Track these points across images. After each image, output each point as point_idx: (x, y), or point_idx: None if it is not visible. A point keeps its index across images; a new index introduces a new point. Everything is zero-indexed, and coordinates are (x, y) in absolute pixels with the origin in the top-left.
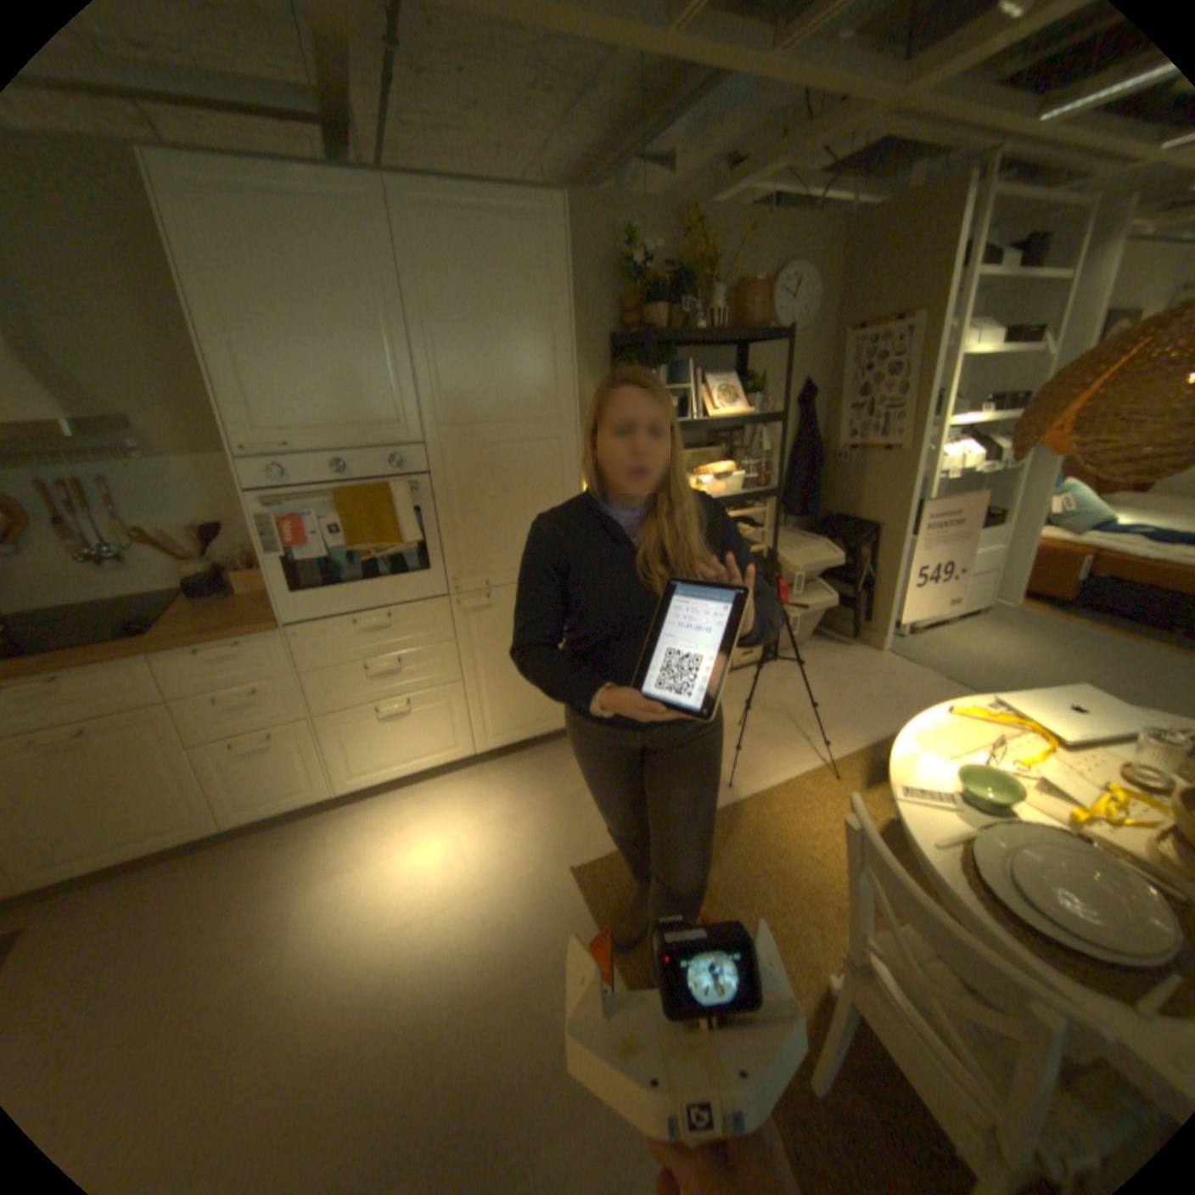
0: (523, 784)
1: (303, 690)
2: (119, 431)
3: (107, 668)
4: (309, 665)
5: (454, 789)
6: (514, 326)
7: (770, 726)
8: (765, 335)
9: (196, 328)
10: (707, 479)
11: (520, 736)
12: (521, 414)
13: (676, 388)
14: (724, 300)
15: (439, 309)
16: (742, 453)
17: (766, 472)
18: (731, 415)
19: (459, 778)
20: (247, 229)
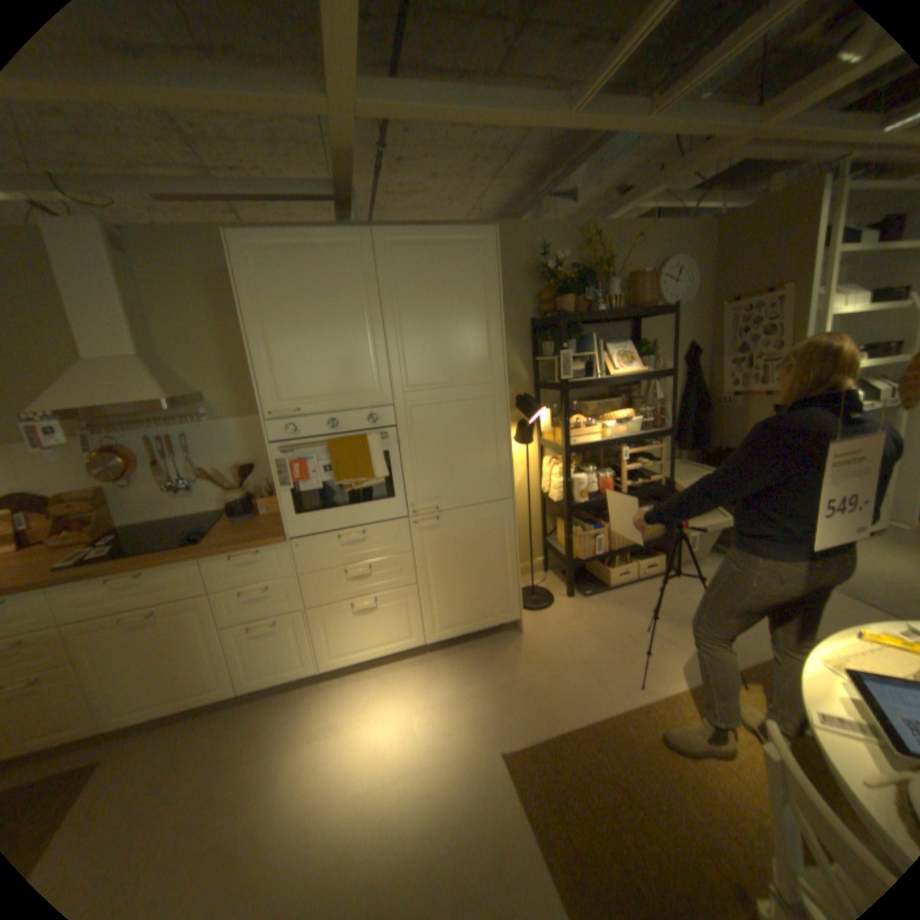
0: (463, 673)
1: (300, 588)
2: (196, 403)
3: (172, 568)
4: (306, 568)
5: (408, 672)
6: (458, 319)
7: (677, 633)
8: (653, 311)
9: (247, 335)
10: (611, 423)
11: (461, 630)
12: (464, 380)
13: (582, 354)
14: (619, 287)
15: (406, 311)
16: (639, 401)
17: (661, 416)
18: (628, 372)
19: (413, 663)
20: (283, 270)
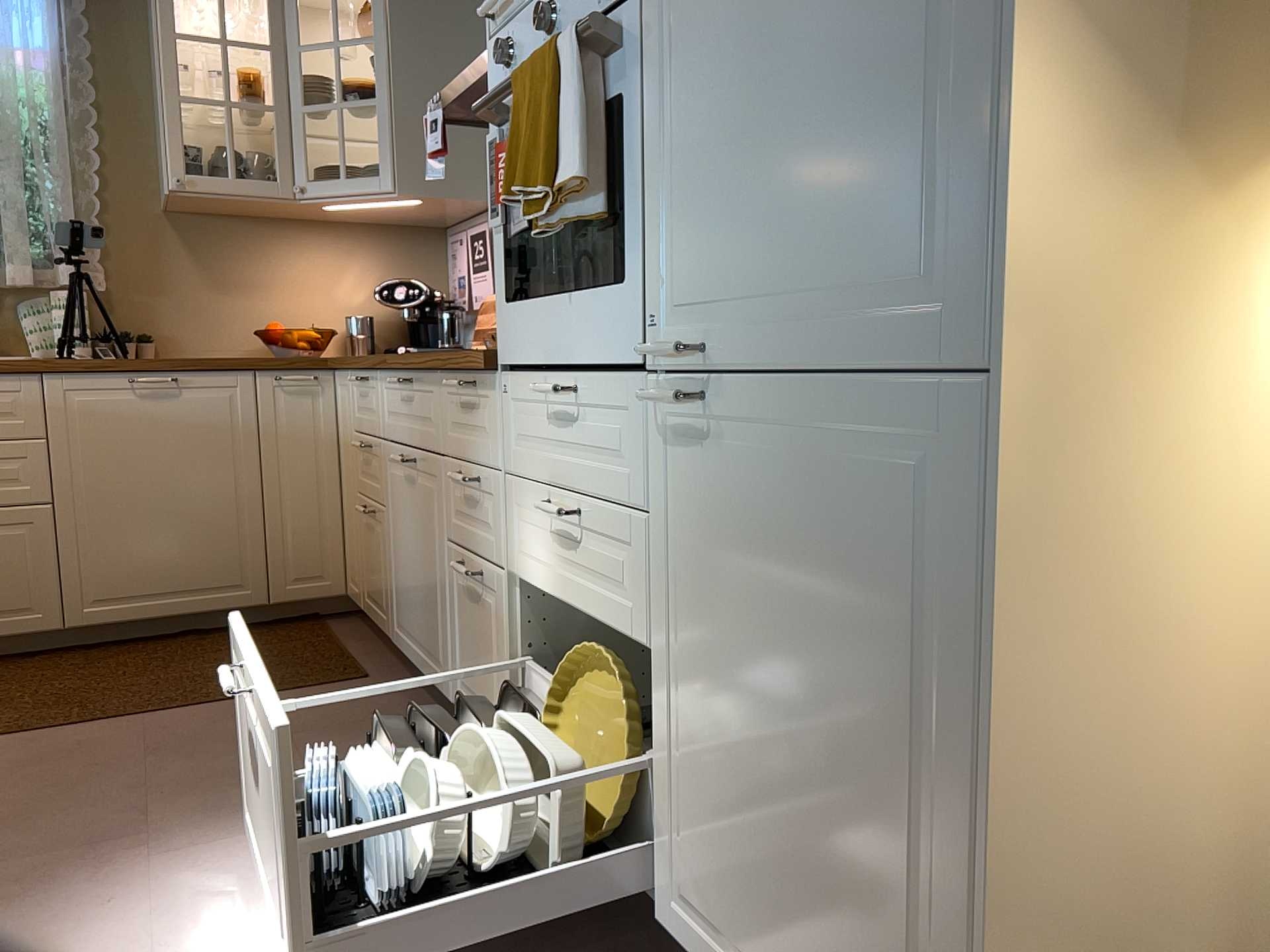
0: None
1: (509, 512)
2: None
3: (427, 380)
4: (514, 462)
5: None
6: None
7: None
8: None
9: None
10: None
11: None
12: None
13: None
14: None
15: None
16: None
17: None
18: None
19: None
20: None
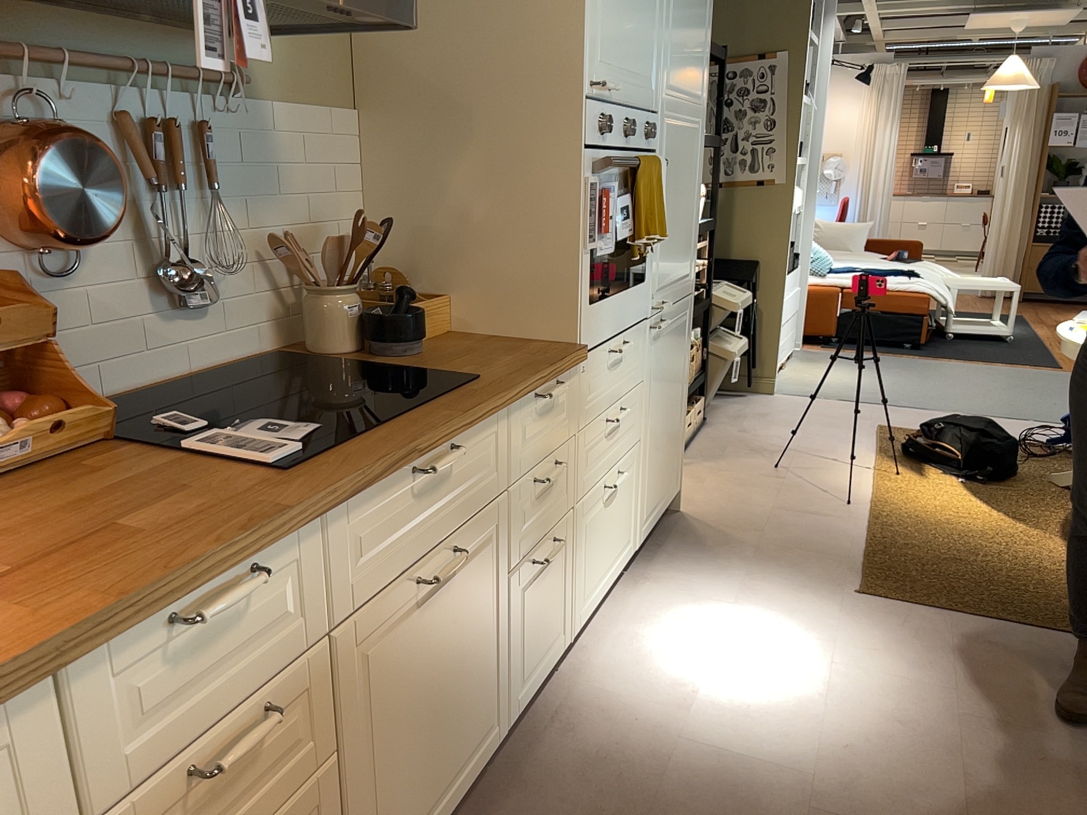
0: (700, 565)
1: (578, 459)
2: None
3: (484, 426)
4: (585, 417)
5: (643, 596)
6: None
7: (795, 459)
8: None
9: None
10: None
11: (655, 517)
12: (692, 95)
13: None
14: None
15: None
16: None
17: None
18: None
19: (629, 587)
20: None
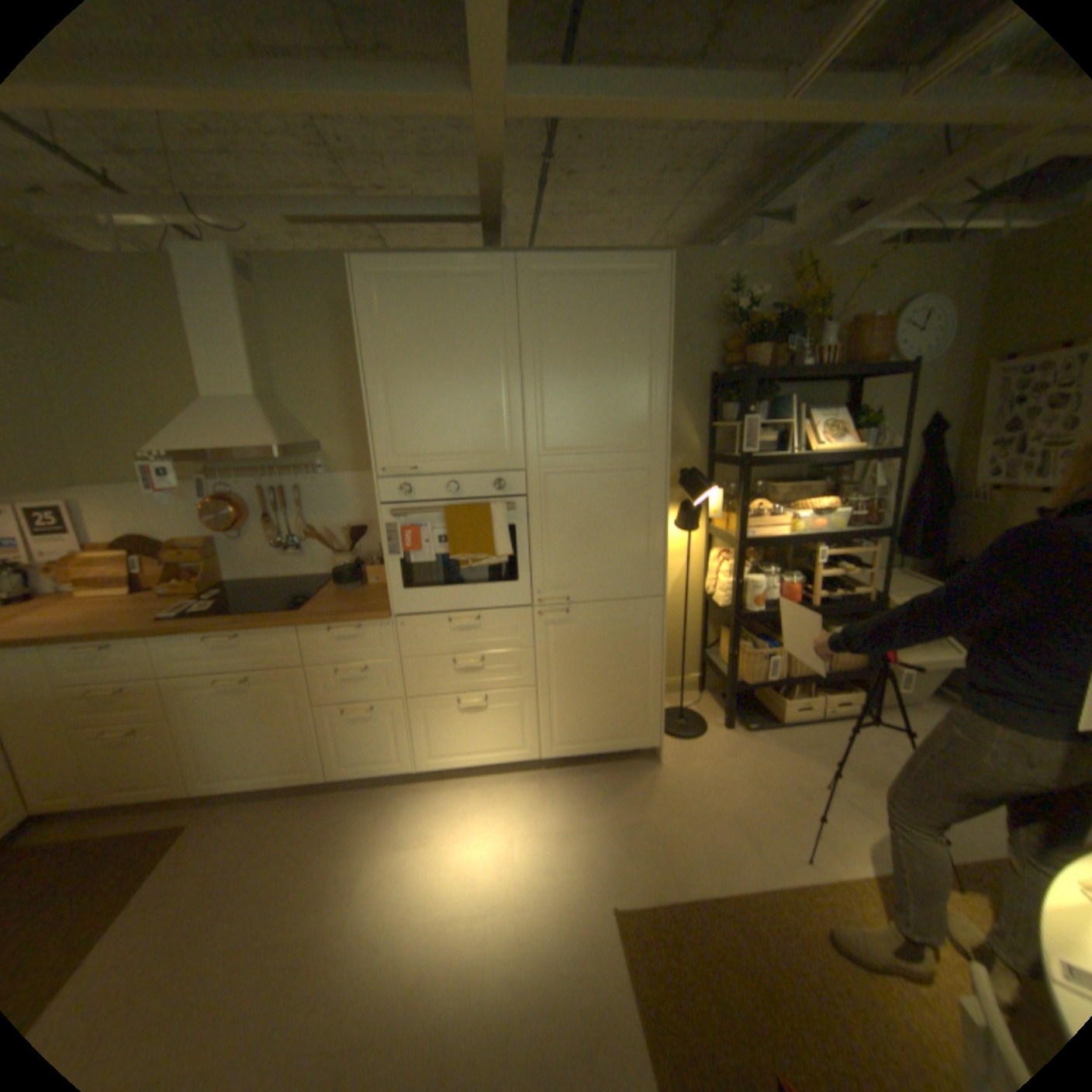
0: (582, 802)
1: (403, 674)
2: (313, 454)
3: (270, 634)
4: (410, 652)
5: (517, 790)
6: (614, 369)
7: (870, 799)
8: (883, 369)
9: (367, 379)
10: (807, 514)
11: (585, 750)
12: (614, 446)
13: (776, 422)
14: (837, 336)
15: (549, 358)
16: (850, 488)
17: (879, 509)
18: (838, 449)
19: (524, 780)
20: (410, 305)
